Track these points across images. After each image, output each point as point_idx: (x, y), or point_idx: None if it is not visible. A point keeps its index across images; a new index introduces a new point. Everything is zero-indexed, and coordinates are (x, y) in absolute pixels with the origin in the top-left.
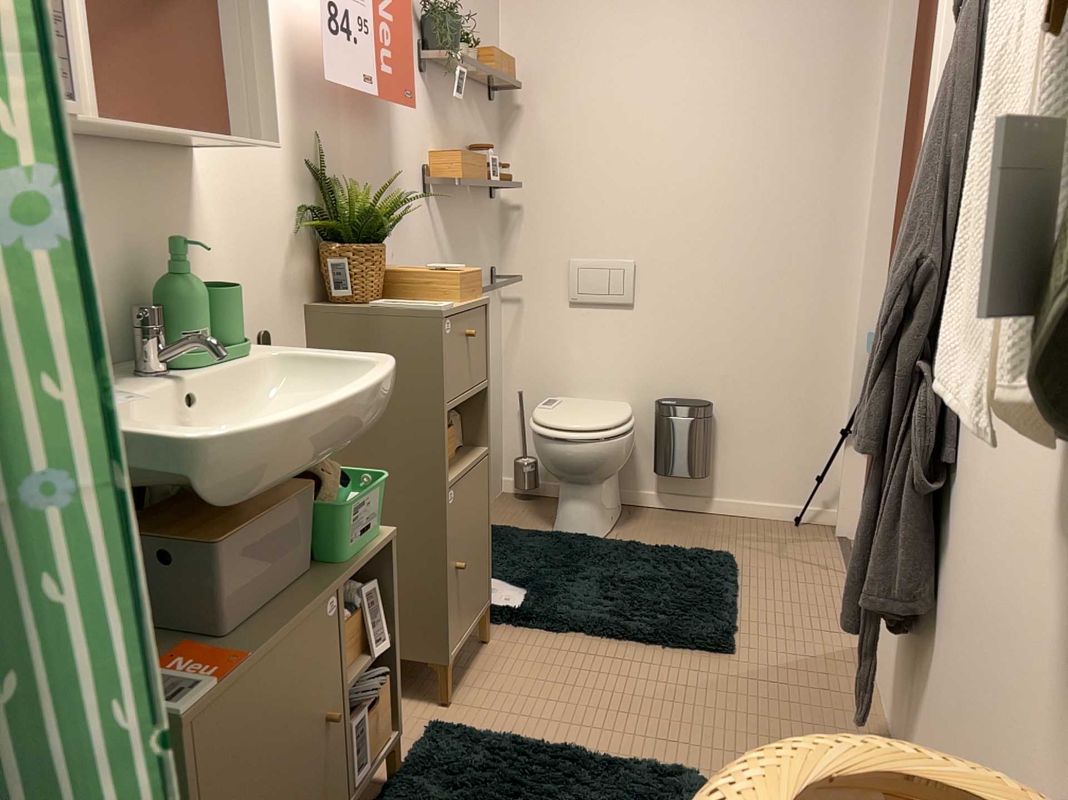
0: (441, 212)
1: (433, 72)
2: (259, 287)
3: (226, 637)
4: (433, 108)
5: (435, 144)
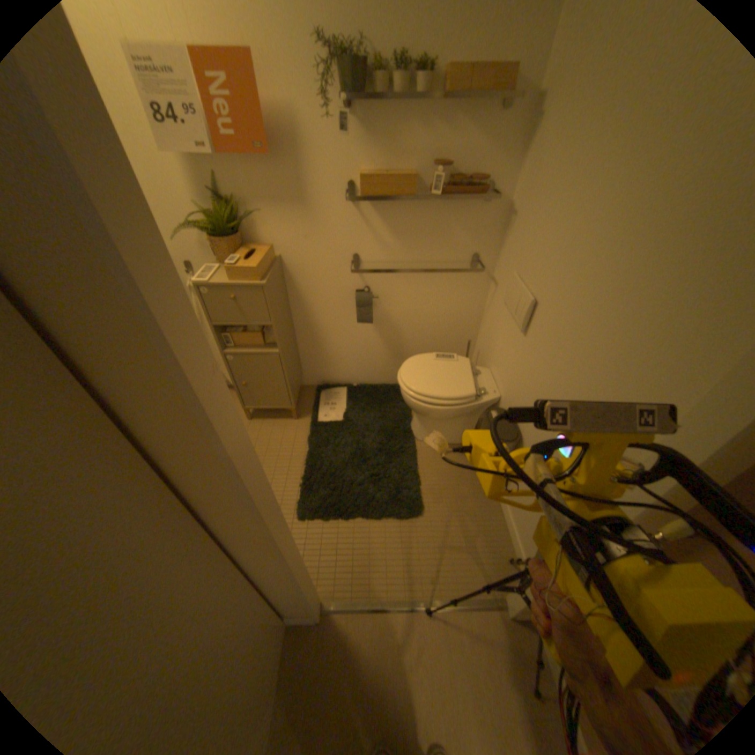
0: (378, 211)
1: (367, 100)
2: (179, 243)
3: None
4: (368, 132)
5: (368, 161)
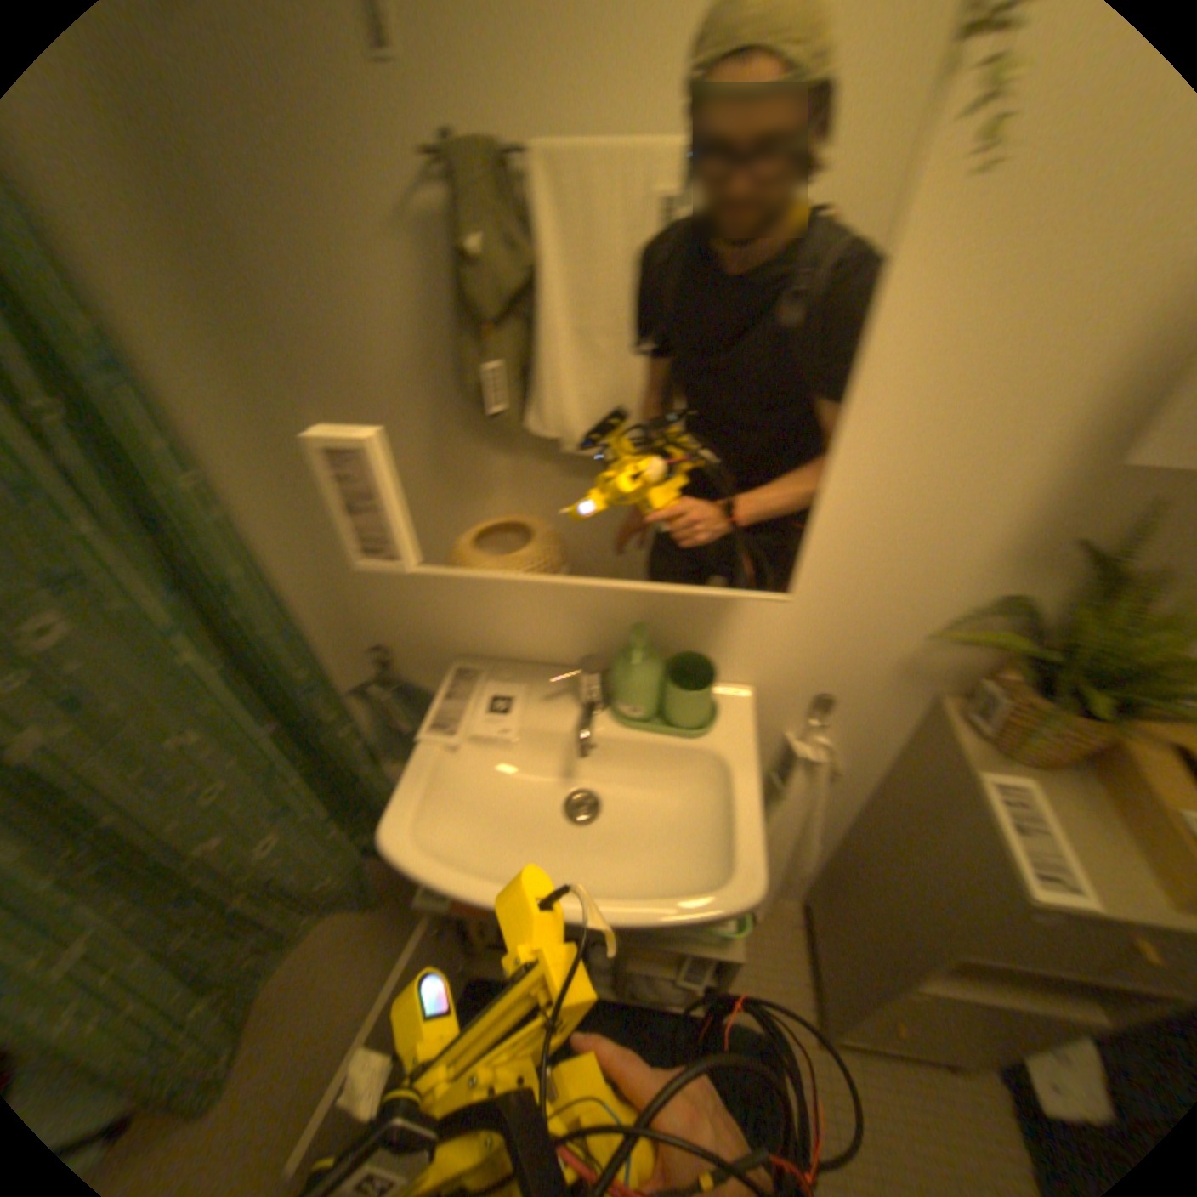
0: None
1: None
2: (842, 659)
3: None
4: None
5: None
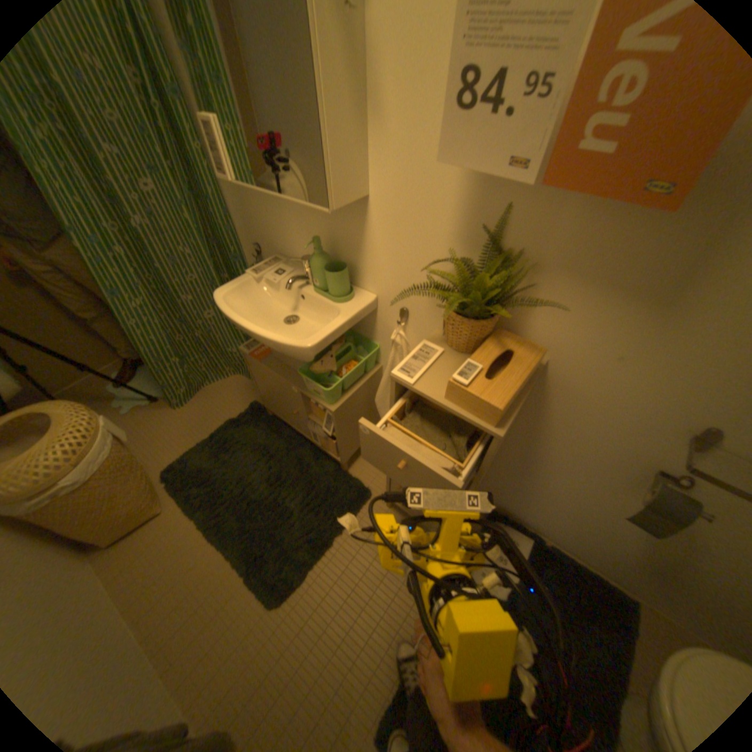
0: None
1: None
2: (405, 285)
3: (273, 357)
4: None
5: None
